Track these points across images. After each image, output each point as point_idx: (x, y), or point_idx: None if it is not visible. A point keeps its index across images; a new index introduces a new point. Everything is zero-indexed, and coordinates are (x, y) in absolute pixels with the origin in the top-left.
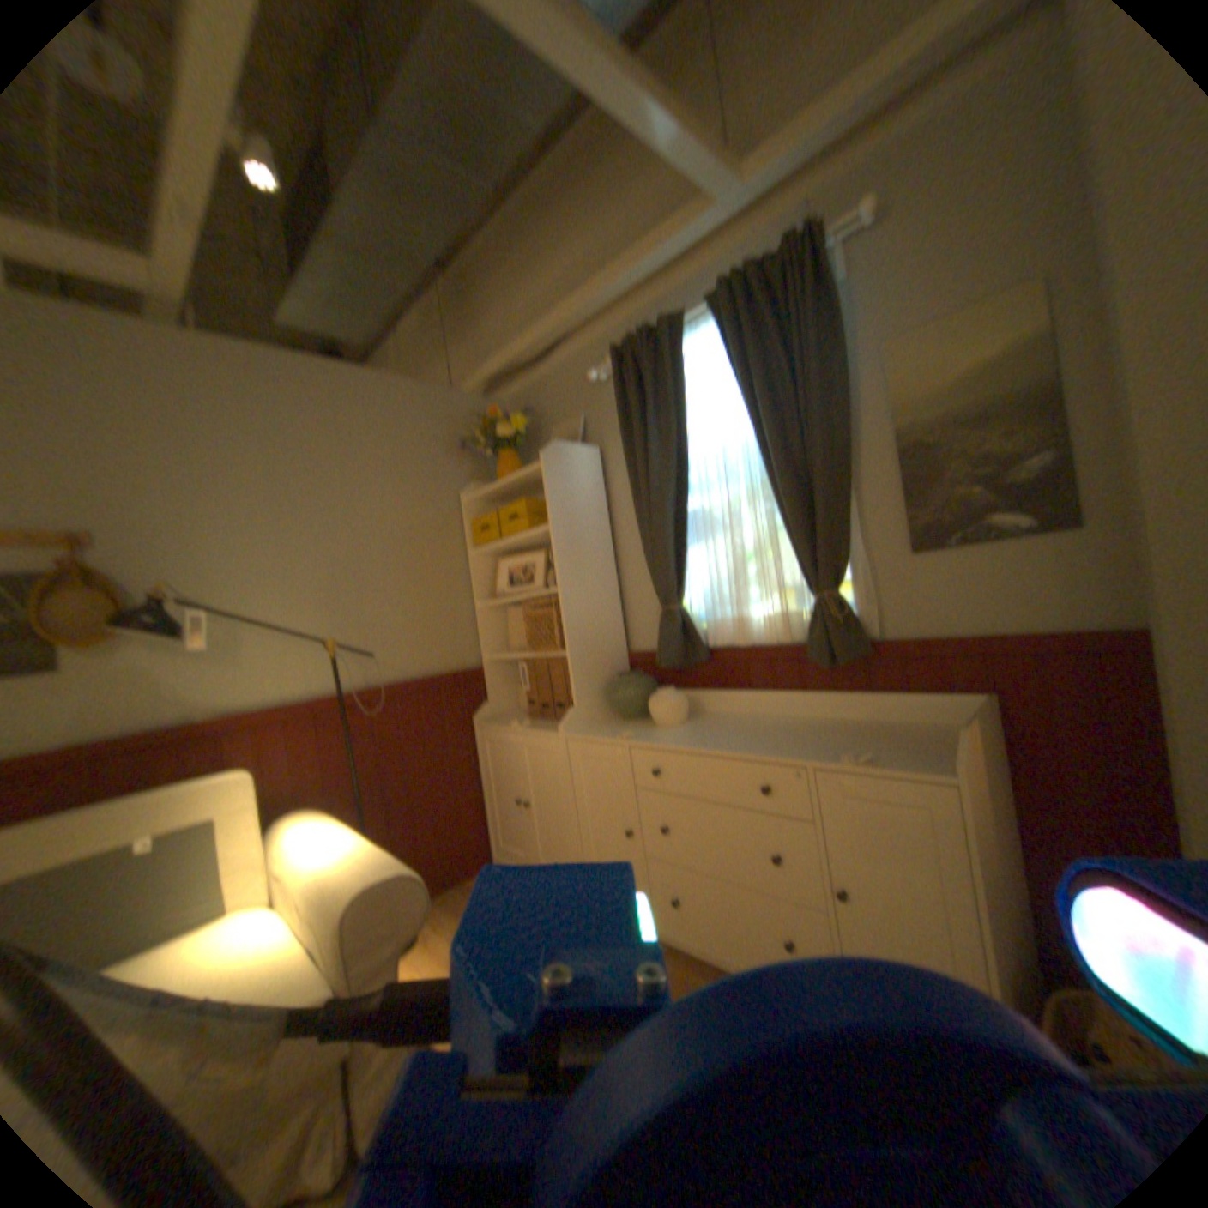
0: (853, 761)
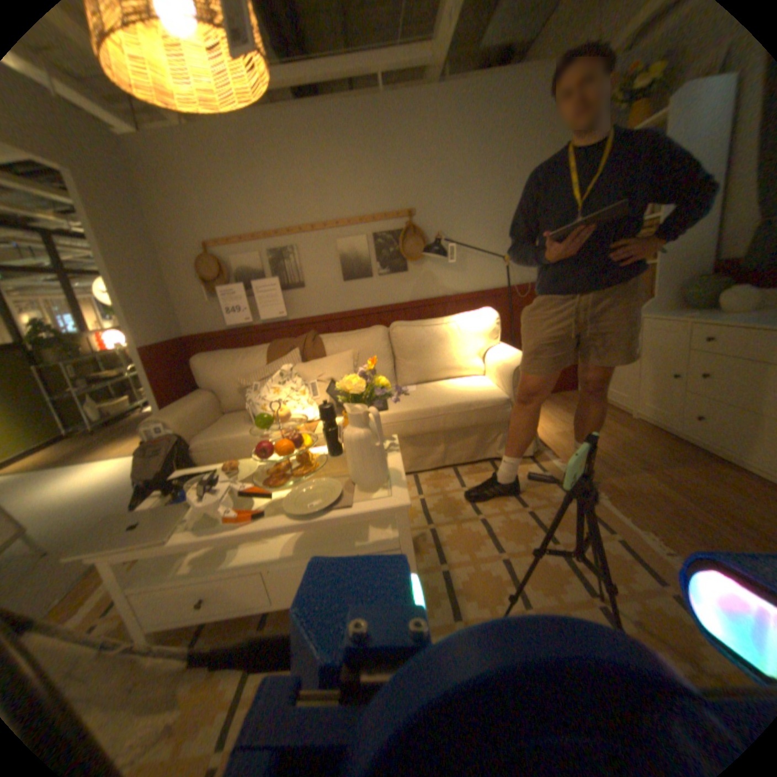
0: None
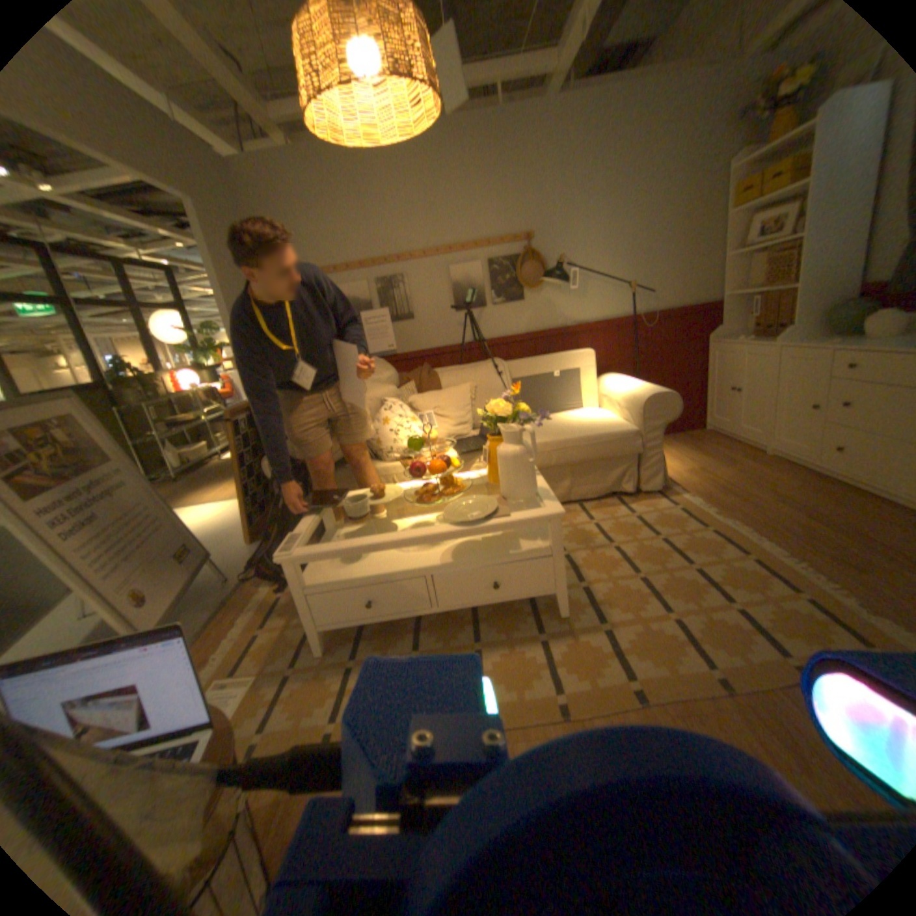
0: None
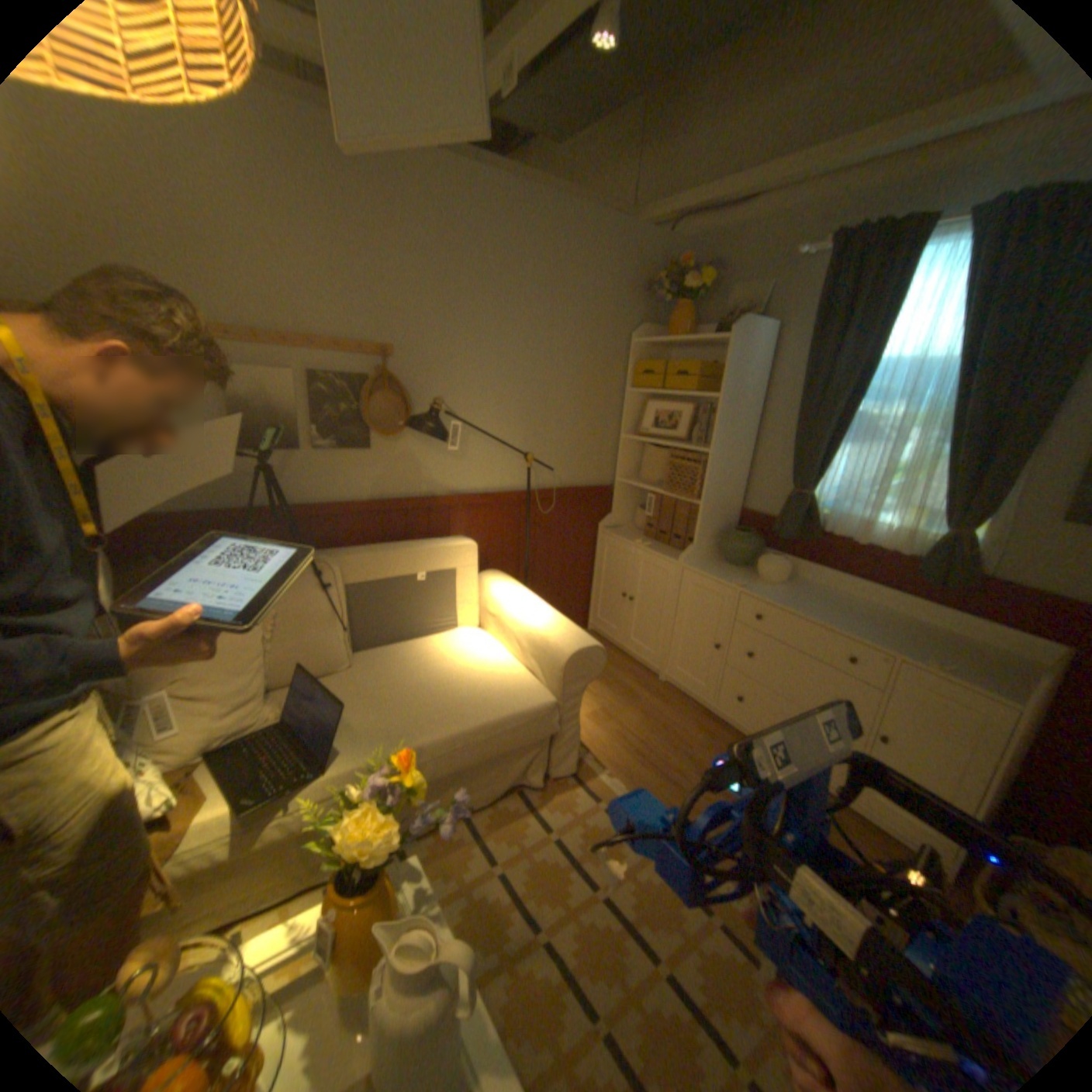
0: (939, 668)
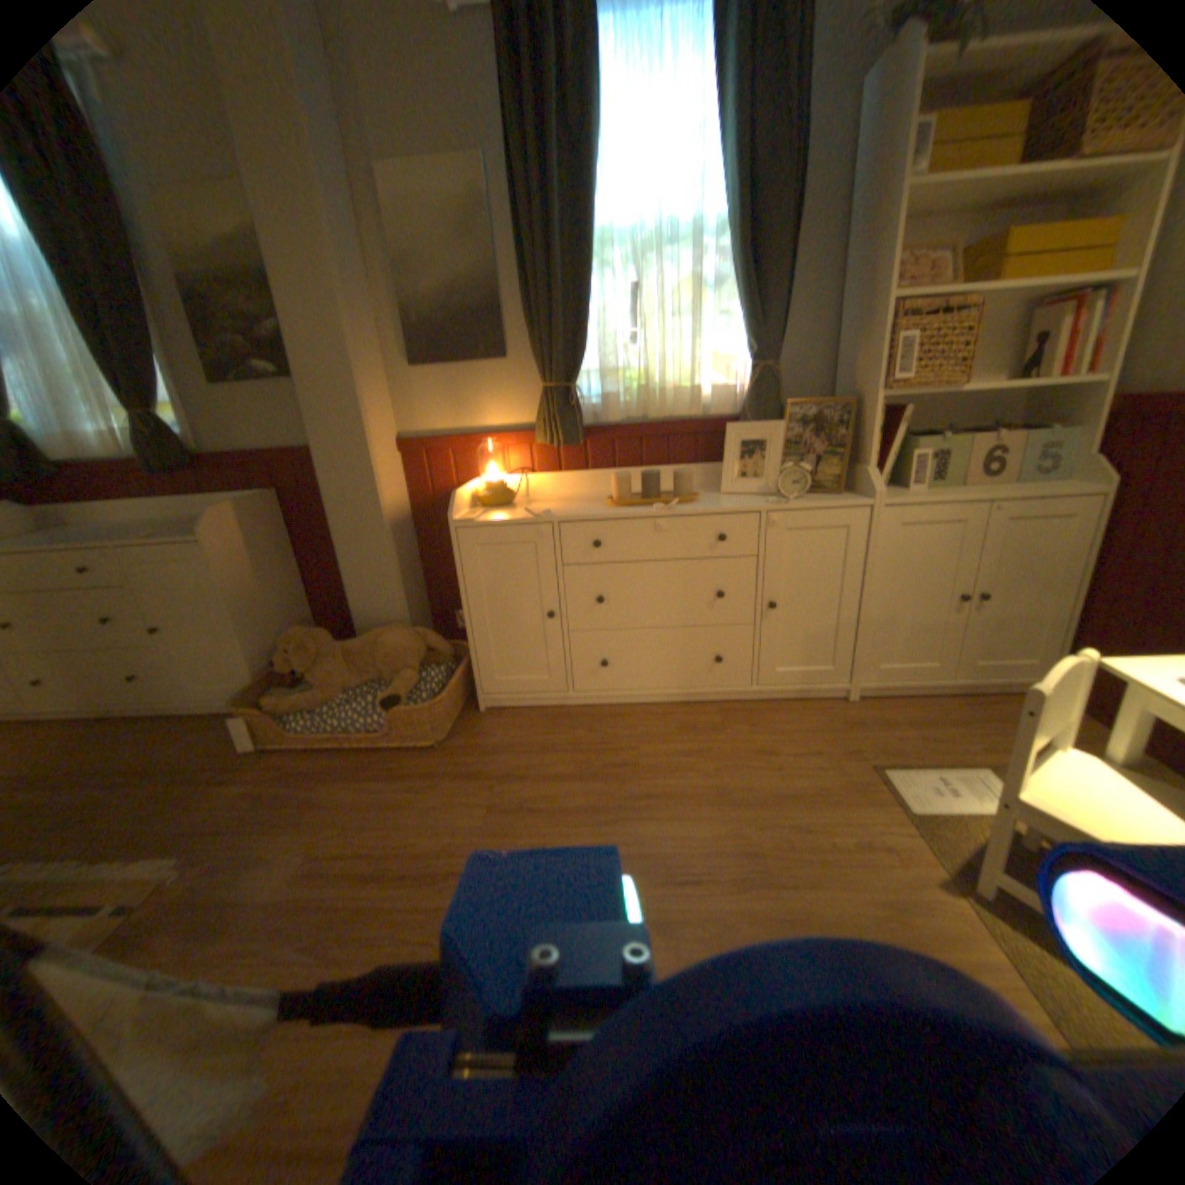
0: (136, 537)
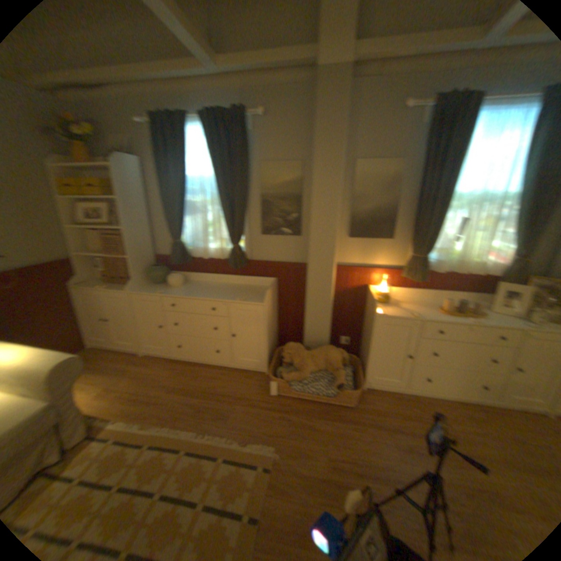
0: (238, 300)
